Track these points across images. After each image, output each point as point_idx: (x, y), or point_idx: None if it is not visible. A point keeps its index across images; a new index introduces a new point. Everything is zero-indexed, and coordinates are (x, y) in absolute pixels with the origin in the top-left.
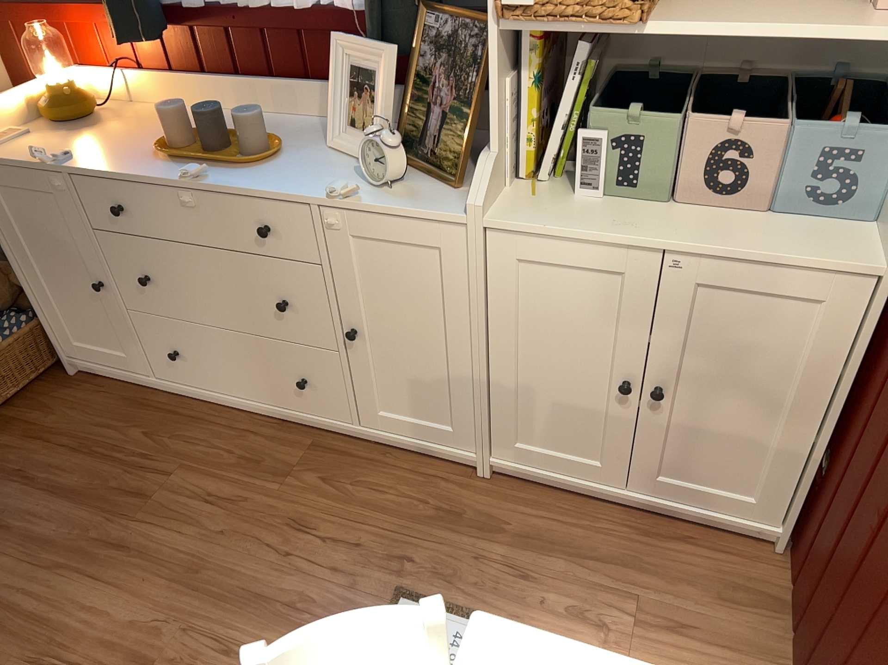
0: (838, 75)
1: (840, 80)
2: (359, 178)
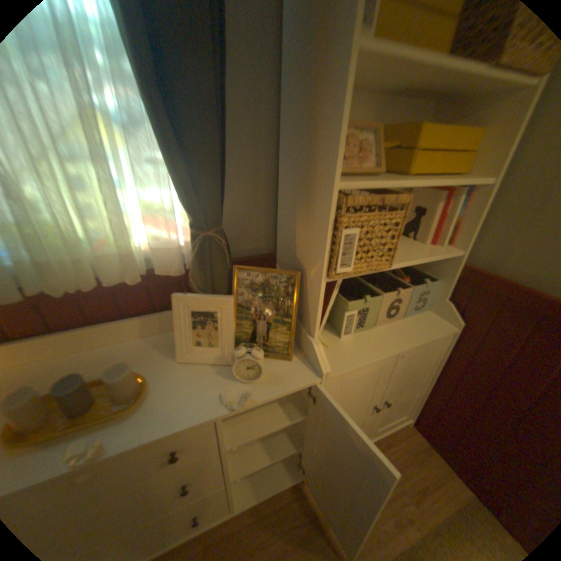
0: None
1: None
2: (229, 382)
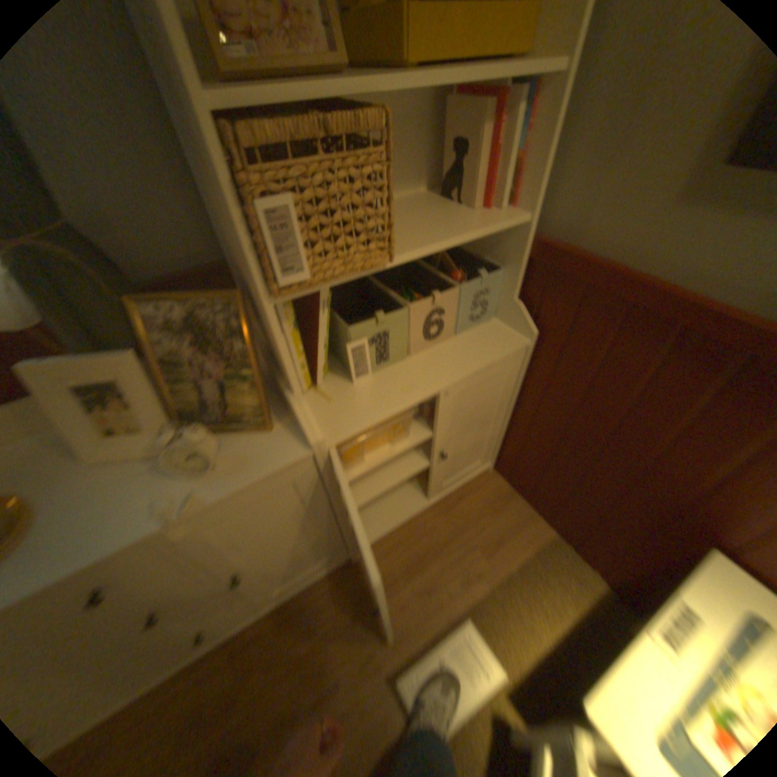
0: None
1: None
2: (172, 477)
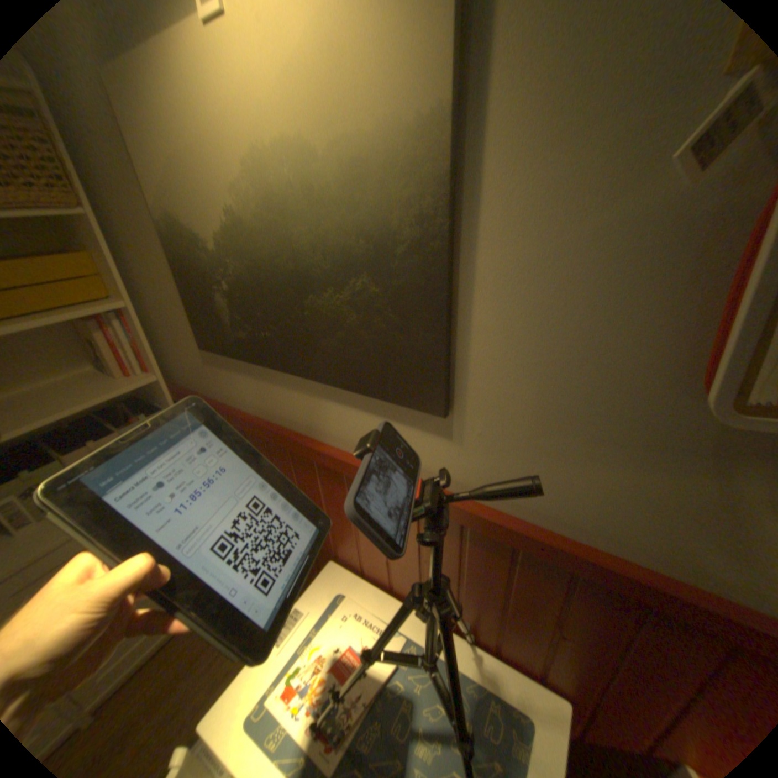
0: (112, 404)
1: (115, 406)
2: None
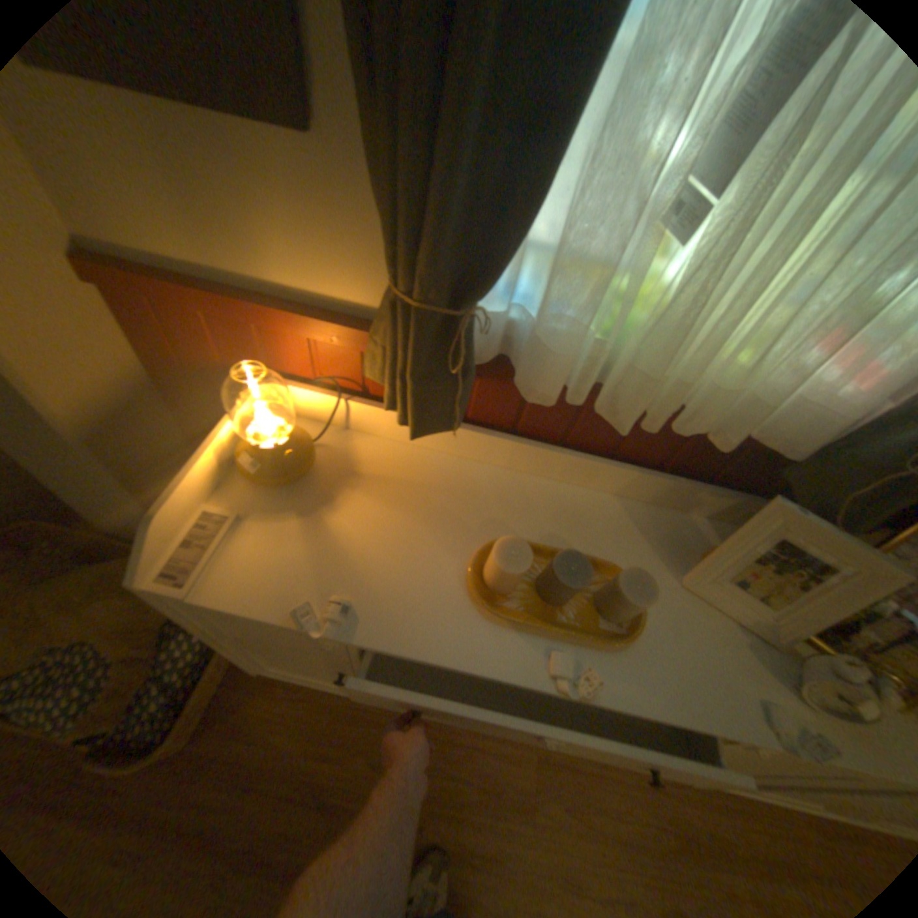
0: None
1: None
2: (778, 684)
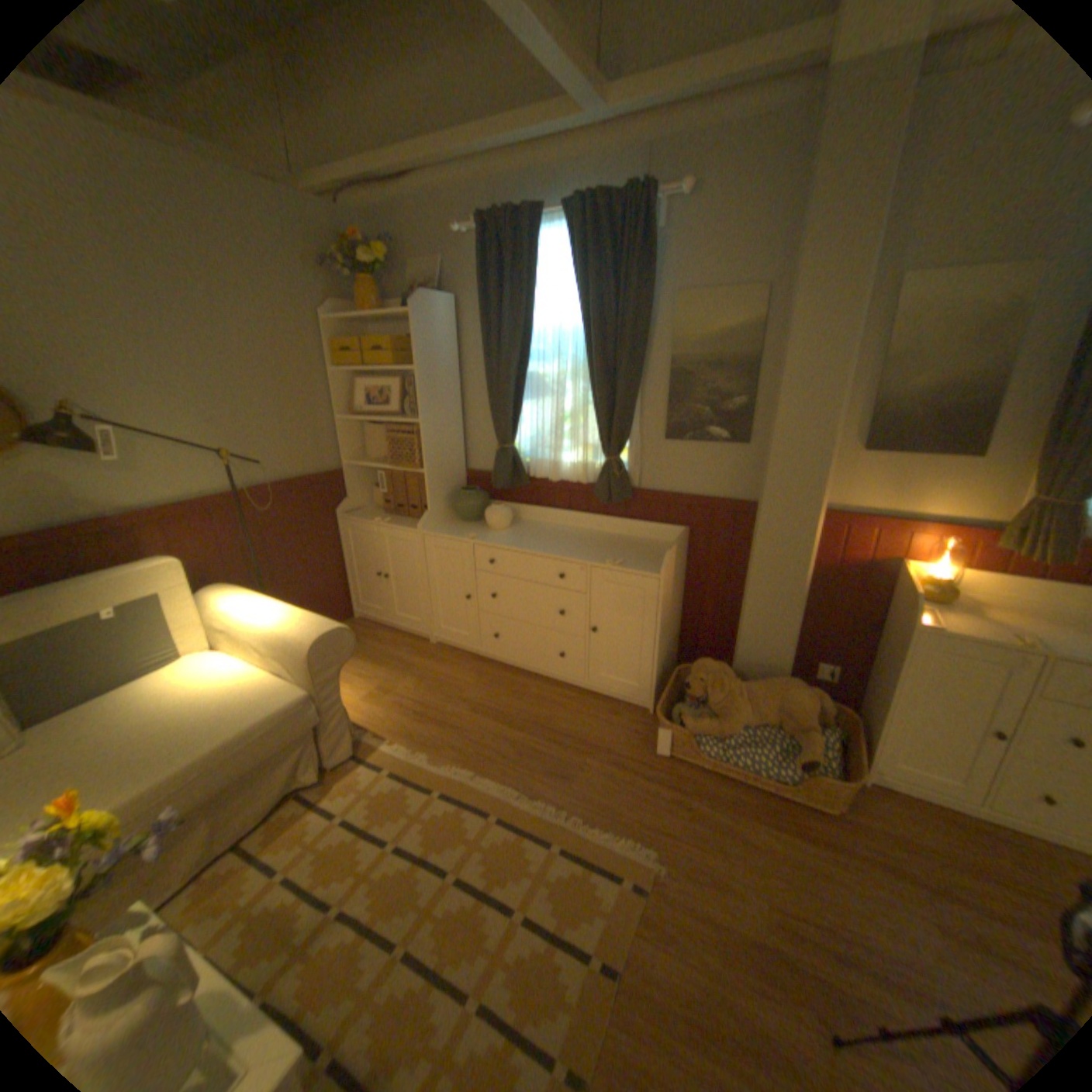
0: None
1: None
2: None
